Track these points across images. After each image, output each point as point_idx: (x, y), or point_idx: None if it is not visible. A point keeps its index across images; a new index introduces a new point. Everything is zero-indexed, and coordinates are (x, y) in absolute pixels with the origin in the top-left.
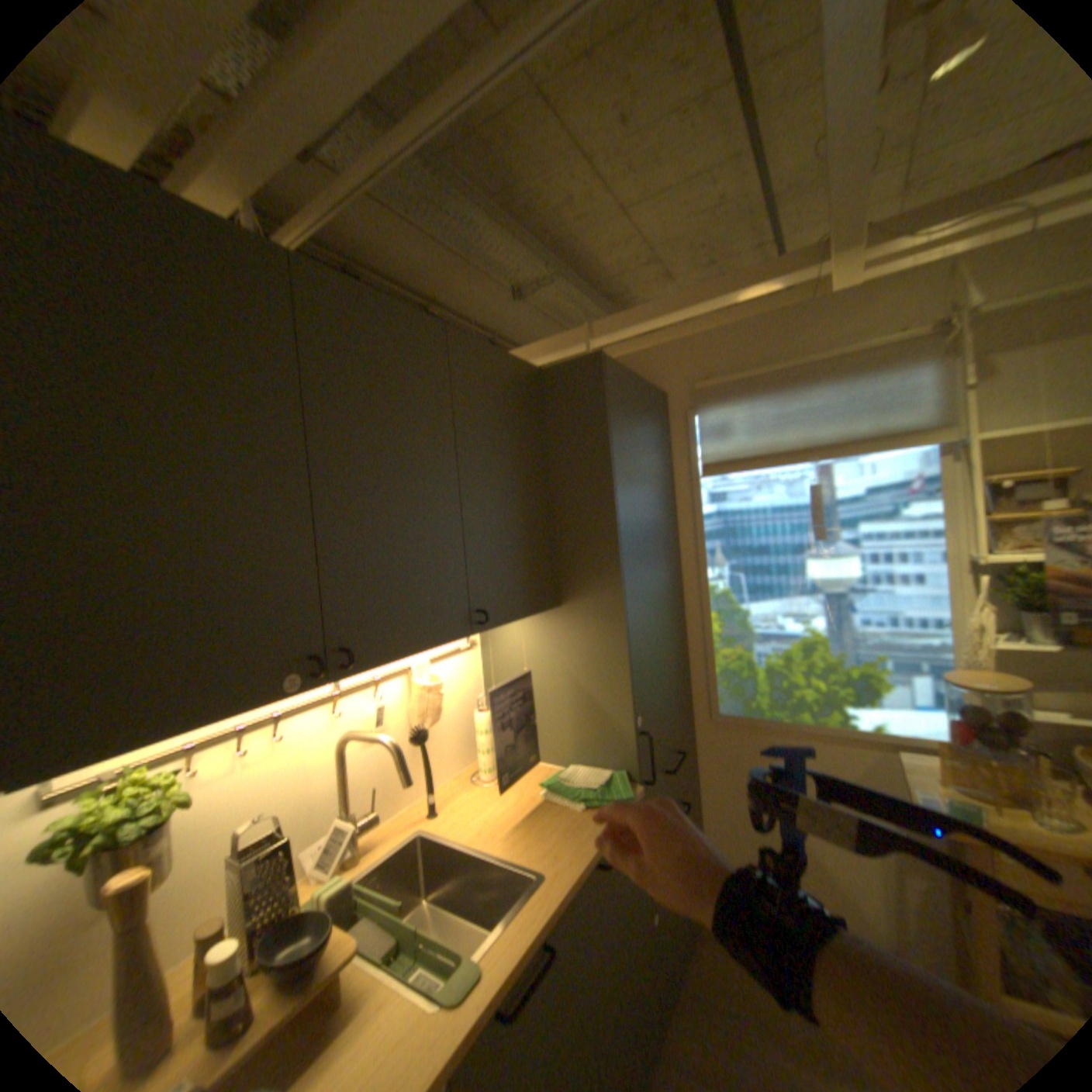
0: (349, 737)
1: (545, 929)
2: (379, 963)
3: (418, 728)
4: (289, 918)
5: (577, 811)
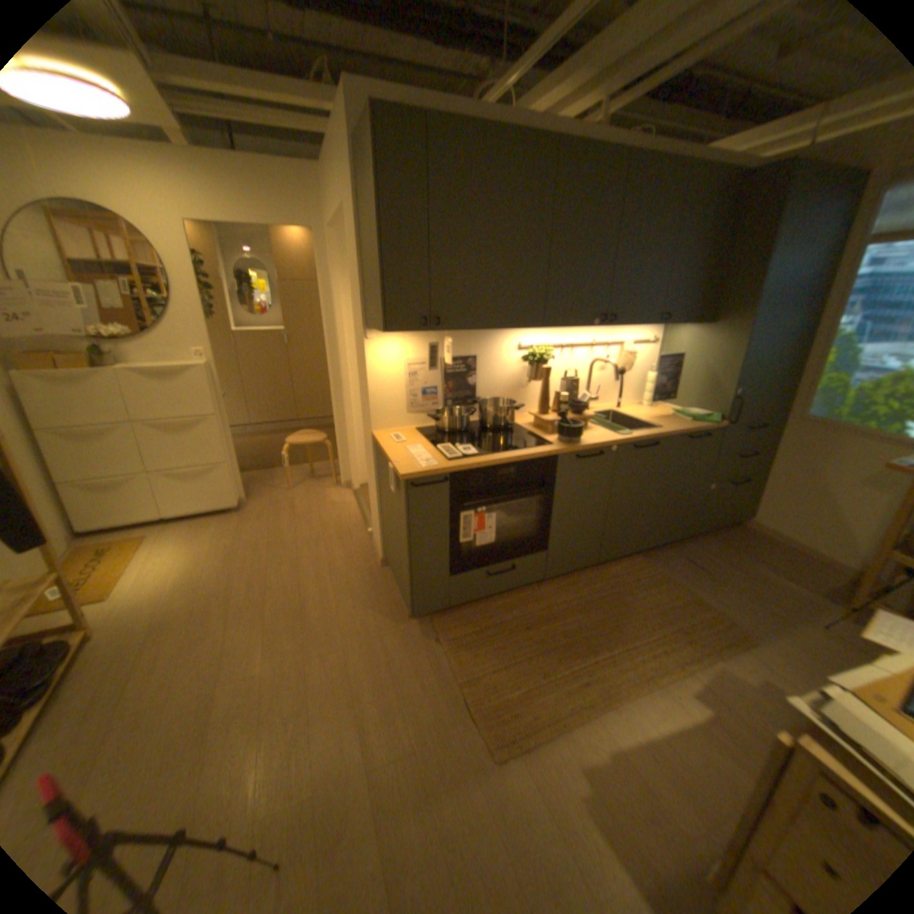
0: (594, 360)
1: (657, 436)
2: (597, 425)
3: (620, 369)
4: (574, 401)
5: (686, 420)
